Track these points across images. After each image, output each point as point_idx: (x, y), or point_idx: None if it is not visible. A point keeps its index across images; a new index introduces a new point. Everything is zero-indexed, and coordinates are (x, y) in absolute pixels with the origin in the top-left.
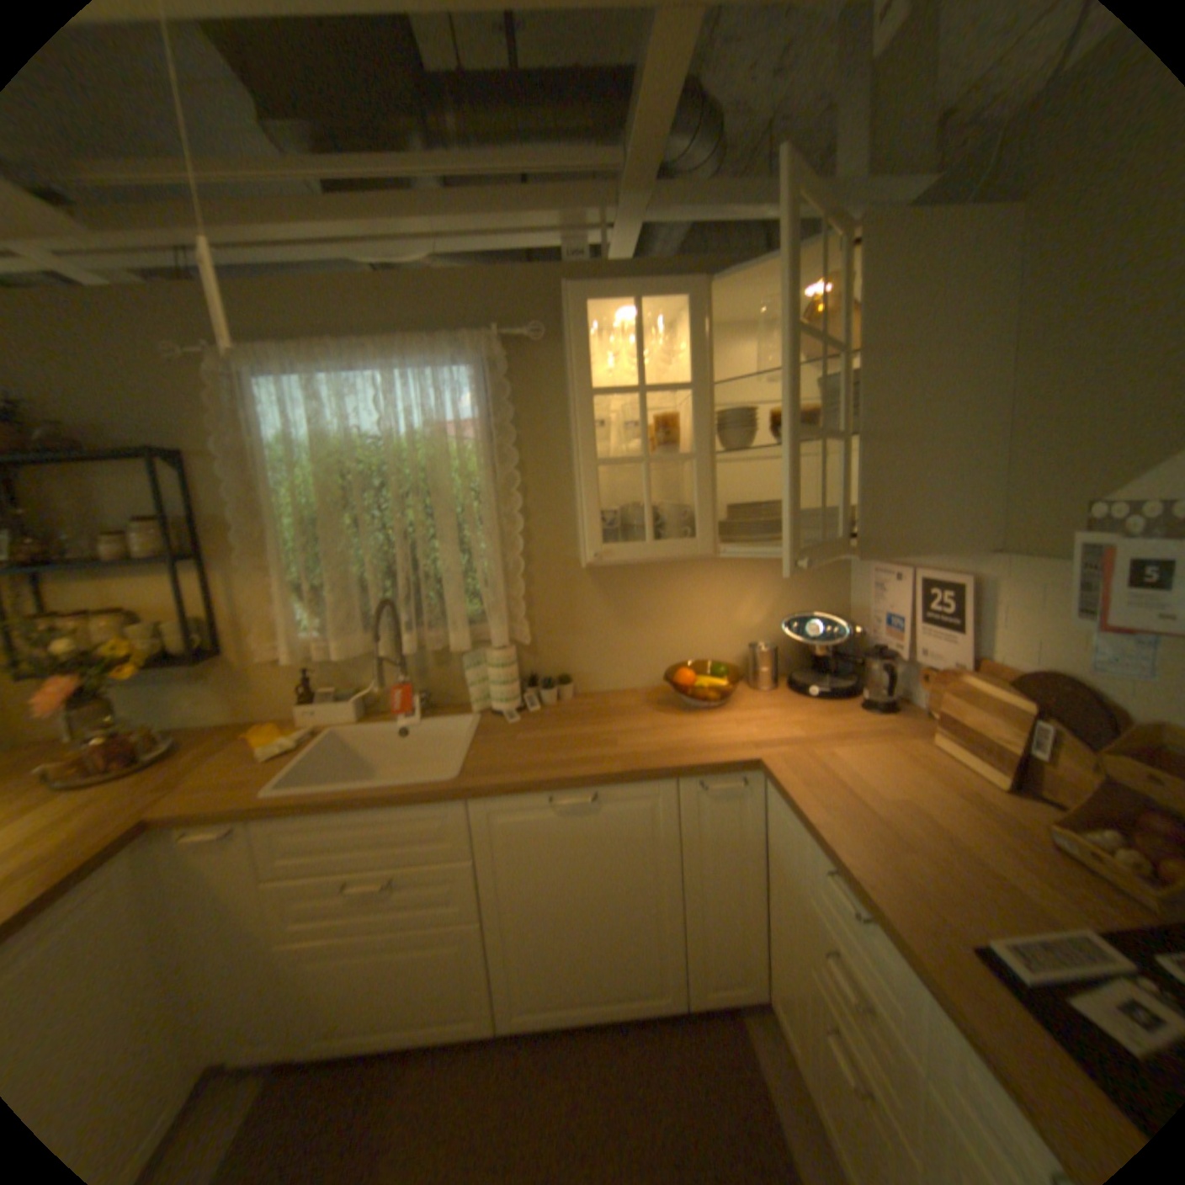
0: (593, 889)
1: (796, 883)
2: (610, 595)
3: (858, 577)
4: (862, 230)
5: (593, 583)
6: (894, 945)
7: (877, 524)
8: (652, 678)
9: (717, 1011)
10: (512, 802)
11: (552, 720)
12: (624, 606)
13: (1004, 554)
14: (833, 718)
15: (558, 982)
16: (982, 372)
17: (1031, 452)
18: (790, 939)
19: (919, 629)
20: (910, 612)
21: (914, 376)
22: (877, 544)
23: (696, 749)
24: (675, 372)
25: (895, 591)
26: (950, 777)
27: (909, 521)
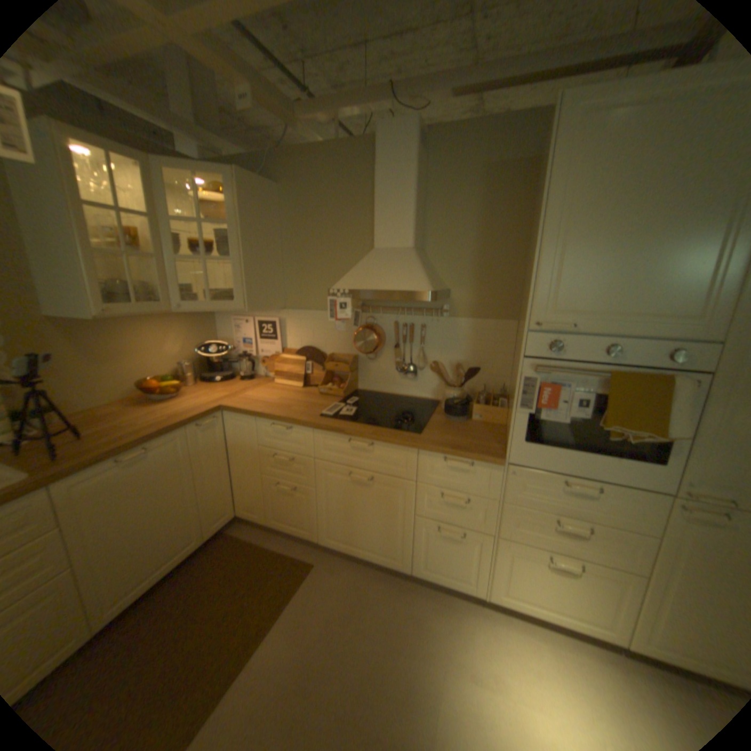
0: (147, 504)
1: (247, 447)
2: (75, 344)
3: (220, 325)
4: (230, 172)
5: (59, 336)
6: (298, 430)
7: (250, 297)
8: (116, 395)
9: (215, 534)
10: (87, 474)
11: (61, 434)
12: (88, 351)
13: (285, 310)
14: (232, 386)
15: (133, 571)
16: (272, 242)
17: (288, 274)
18: (246, 474)
19: (257, 342)
20: (253, 336)
21: (254, 239)
22: (251, 305)
23: (184, 412)
24: (105, 197)
25: (244, 328)
26: (285, 389)
27: (259, 296)
